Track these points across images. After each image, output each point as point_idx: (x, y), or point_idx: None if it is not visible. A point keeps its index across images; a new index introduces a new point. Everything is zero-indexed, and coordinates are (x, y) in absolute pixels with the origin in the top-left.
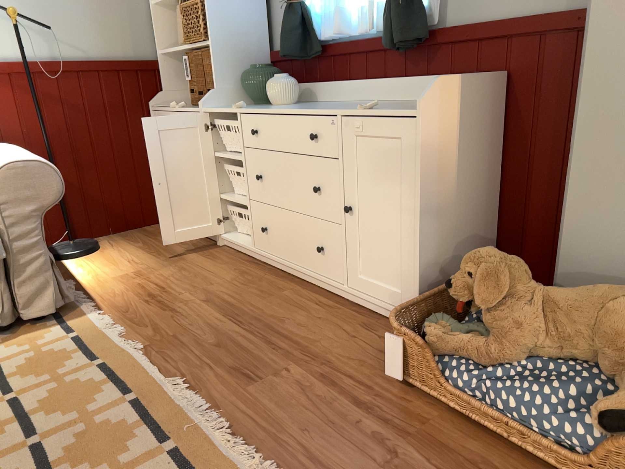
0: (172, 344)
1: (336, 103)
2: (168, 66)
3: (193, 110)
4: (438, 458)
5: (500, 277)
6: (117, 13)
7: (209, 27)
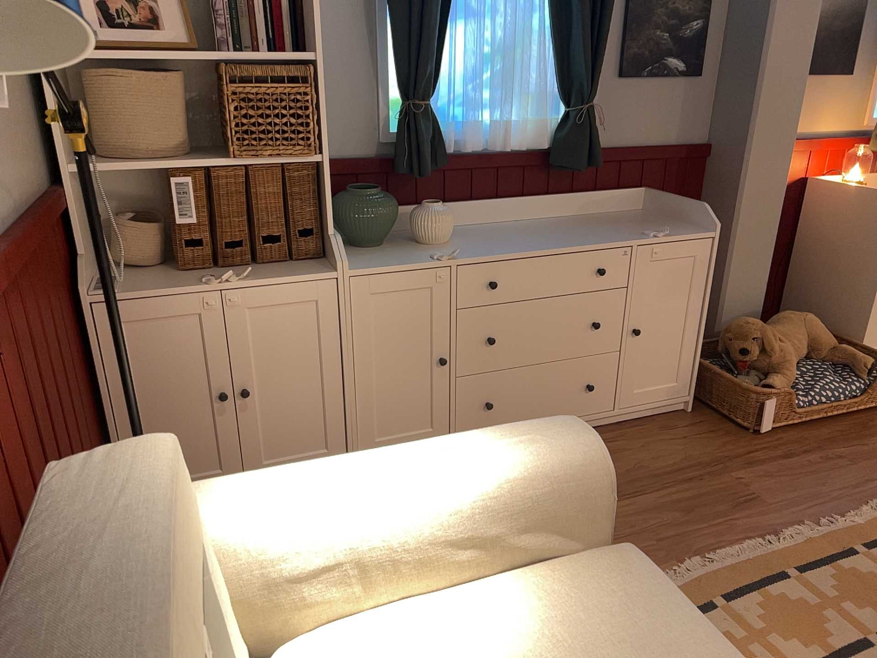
0: (676, 543)
1: (486, 228)
2: (77, 195)
3: (288, 277)
4: (841, 444)
5: (770, 332)
6: (8, 79)
7: (324, 132)
